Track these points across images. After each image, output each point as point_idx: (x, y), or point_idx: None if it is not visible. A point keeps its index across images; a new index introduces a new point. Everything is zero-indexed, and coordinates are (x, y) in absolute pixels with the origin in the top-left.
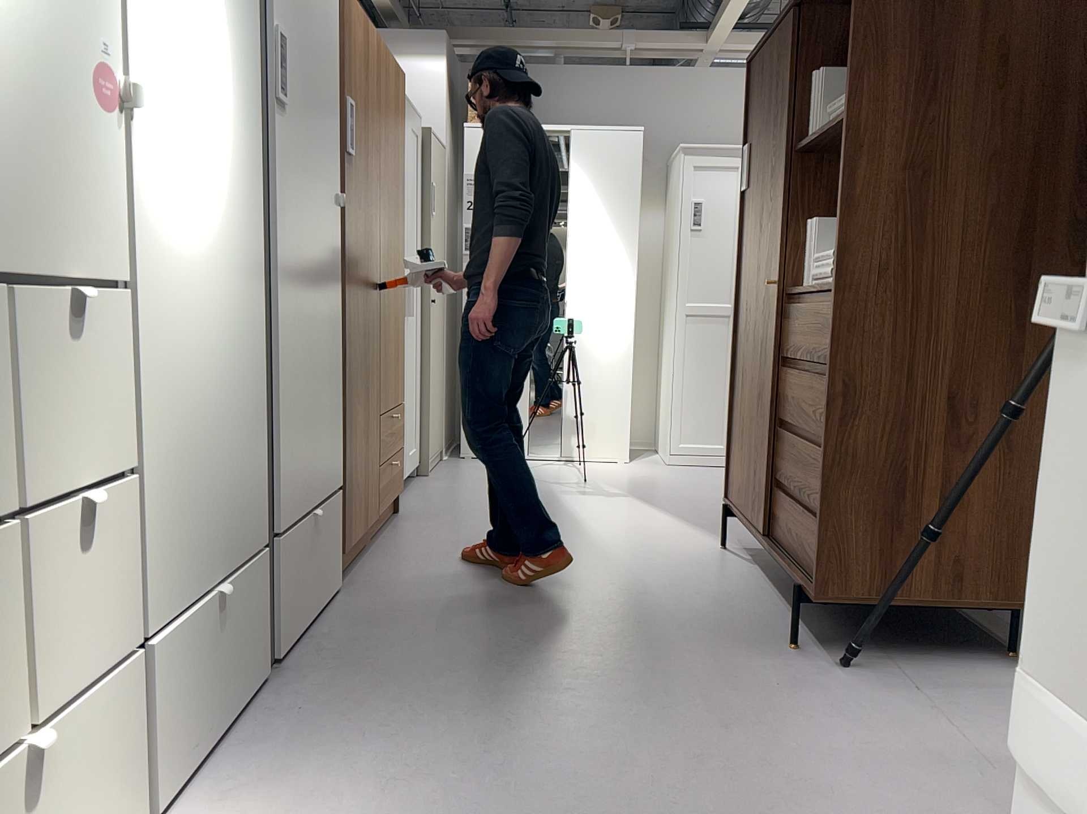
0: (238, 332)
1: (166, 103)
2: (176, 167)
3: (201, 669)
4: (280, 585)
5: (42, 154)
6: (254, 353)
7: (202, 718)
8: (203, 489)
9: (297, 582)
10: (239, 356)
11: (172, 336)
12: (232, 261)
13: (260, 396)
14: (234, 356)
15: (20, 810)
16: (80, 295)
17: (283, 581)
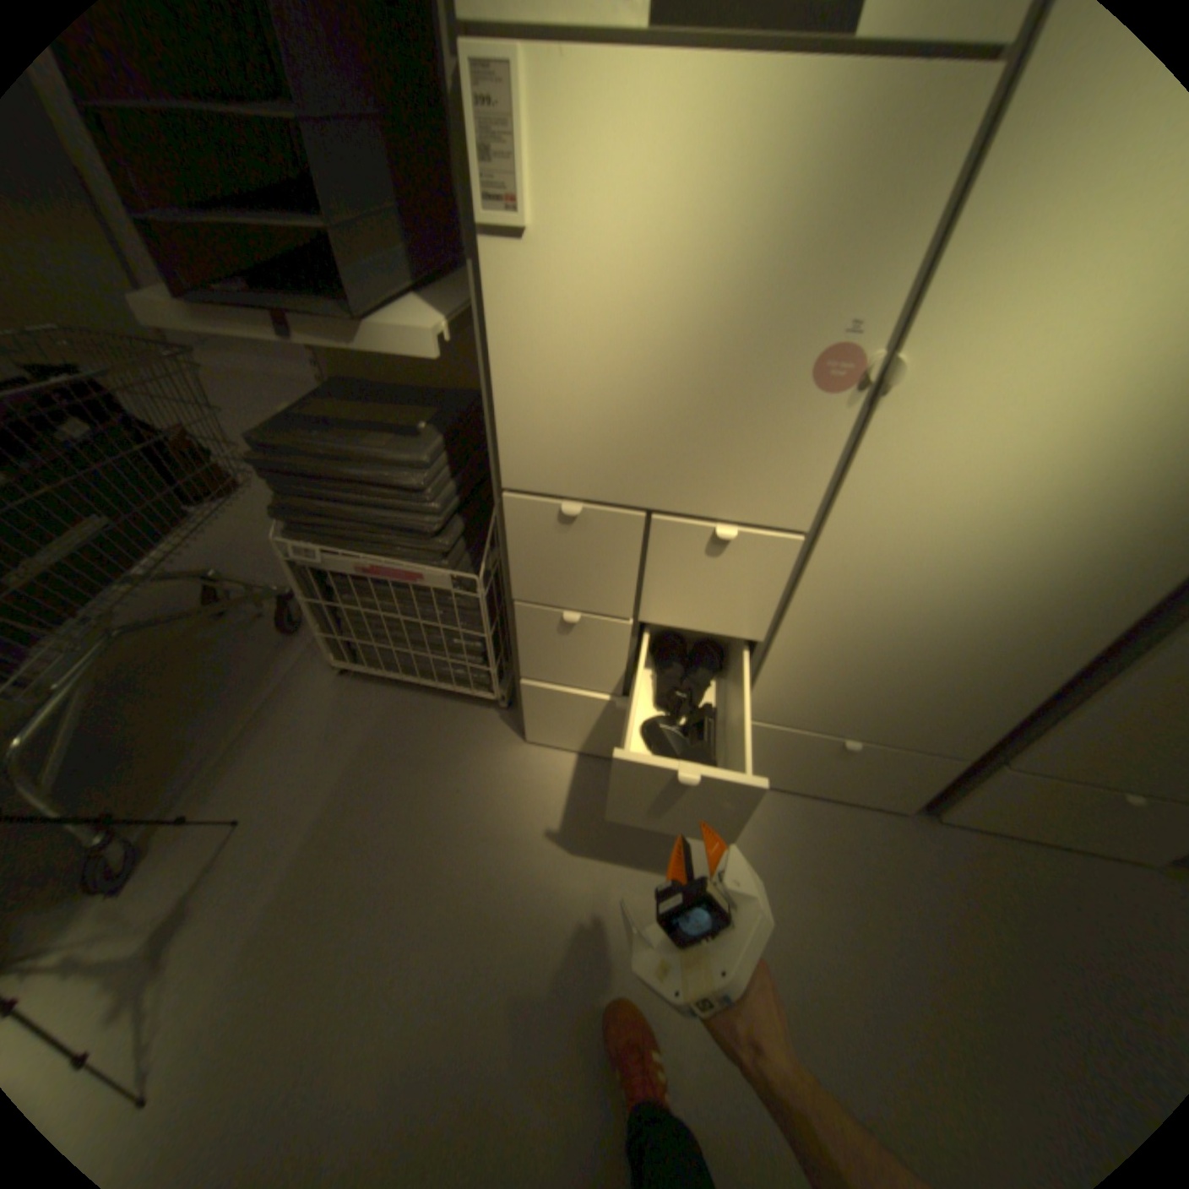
0: (1053, 611)
1: (1013, 366)
2: (995, 439)
3: (807, 763)
4: (988, 794)
5: (727, 437)
6: (1086, 637)
7: (795, 780)
8: (876, 689)
9: (1032, 810)
10: (1035, 629)
11: (883, 584)
12: (1096, 544)
13: (1067, 673)
14: (1020, 627)
15: (620, 715)
16: (729, 537)
17: (999, 796)
